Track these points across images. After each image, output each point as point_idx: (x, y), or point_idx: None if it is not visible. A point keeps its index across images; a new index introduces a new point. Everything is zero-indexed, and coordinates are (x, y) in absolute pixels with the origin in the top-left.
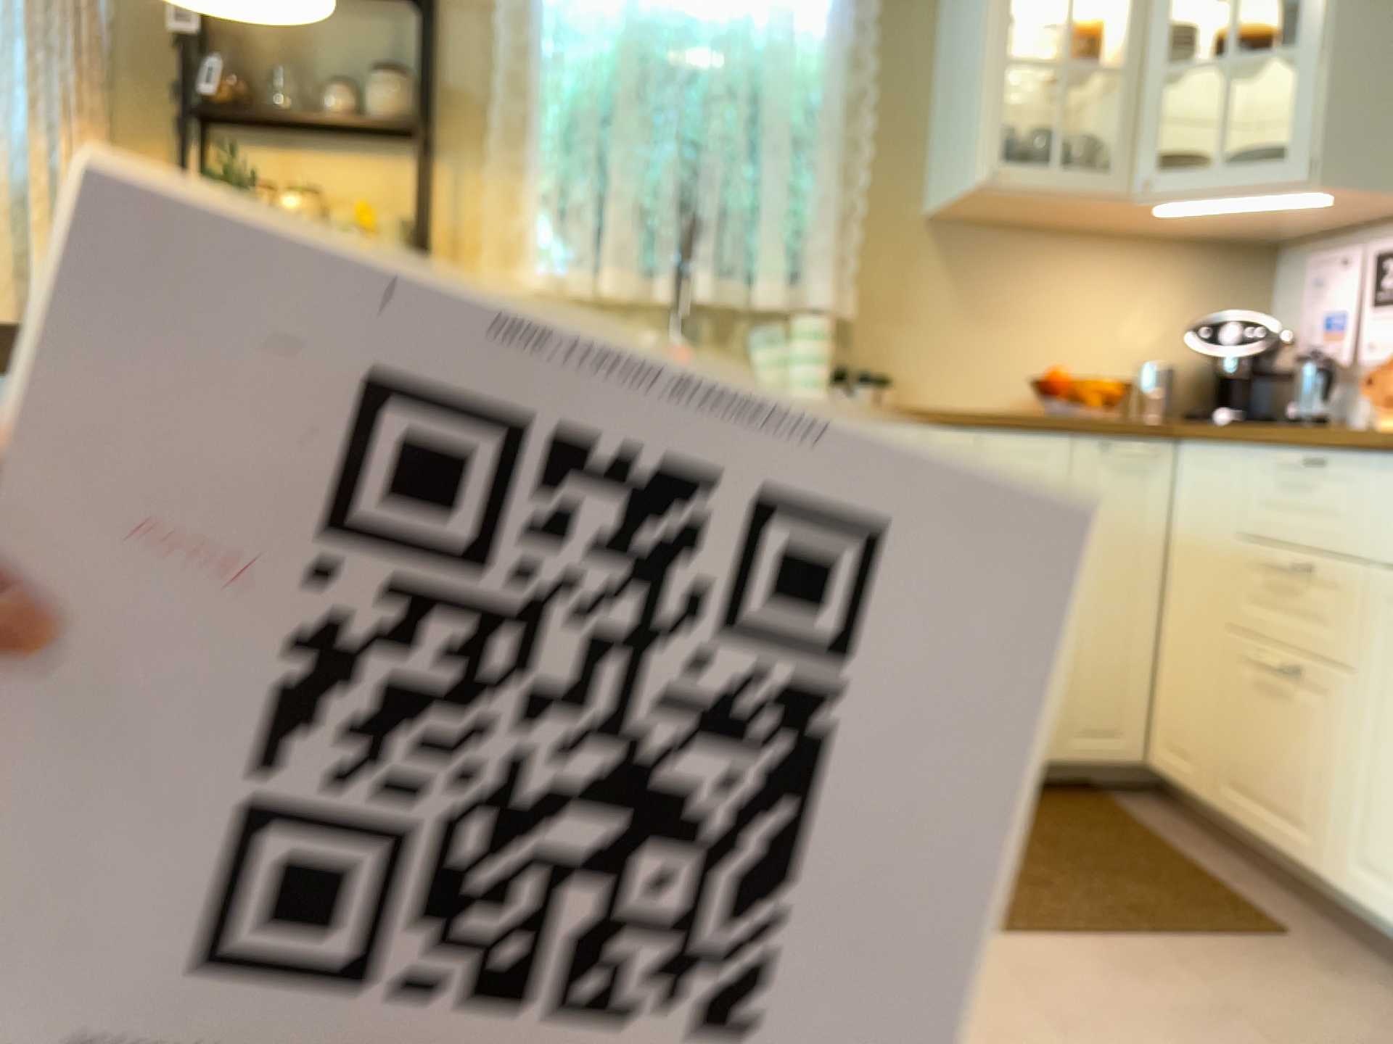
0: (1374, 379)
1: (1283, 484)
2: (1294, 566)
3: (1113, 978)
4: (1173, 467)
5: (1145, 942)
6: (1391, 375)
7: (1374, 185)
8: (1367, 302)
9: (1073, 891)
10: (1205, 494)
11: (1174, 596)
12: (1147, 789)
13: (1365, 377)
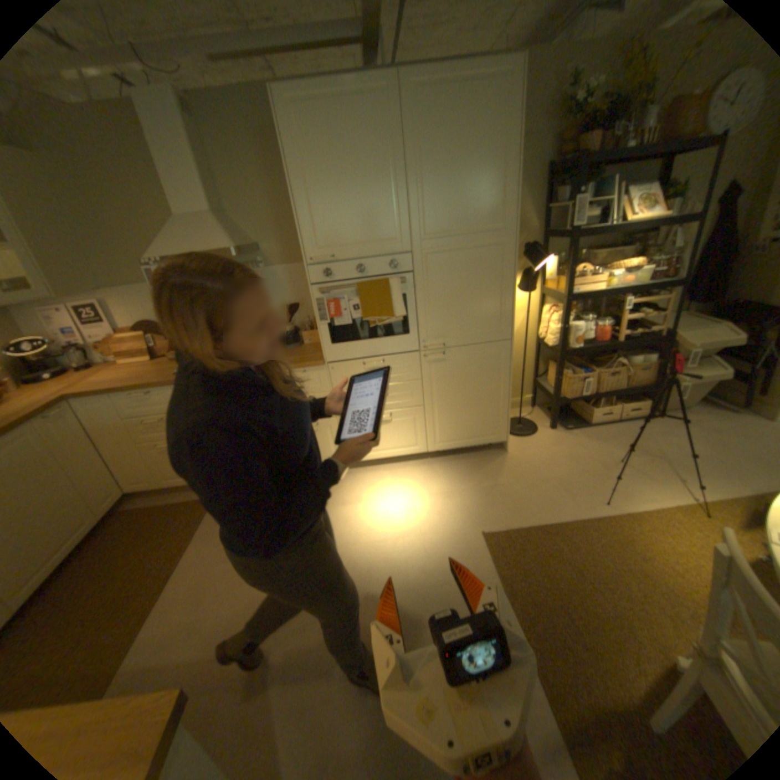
0: (95, 347)
1: (132, 401)
2: (156, 421)
3: (209, 541)
4: (70, 409)
5: (198, 529)
6: (104, 346)
7: (71, 293)
8: (70, 322)
9: (165, 538)
10: (94, 412)
11: (99, 446)
12: (122, 499)
13: (87, 346)
